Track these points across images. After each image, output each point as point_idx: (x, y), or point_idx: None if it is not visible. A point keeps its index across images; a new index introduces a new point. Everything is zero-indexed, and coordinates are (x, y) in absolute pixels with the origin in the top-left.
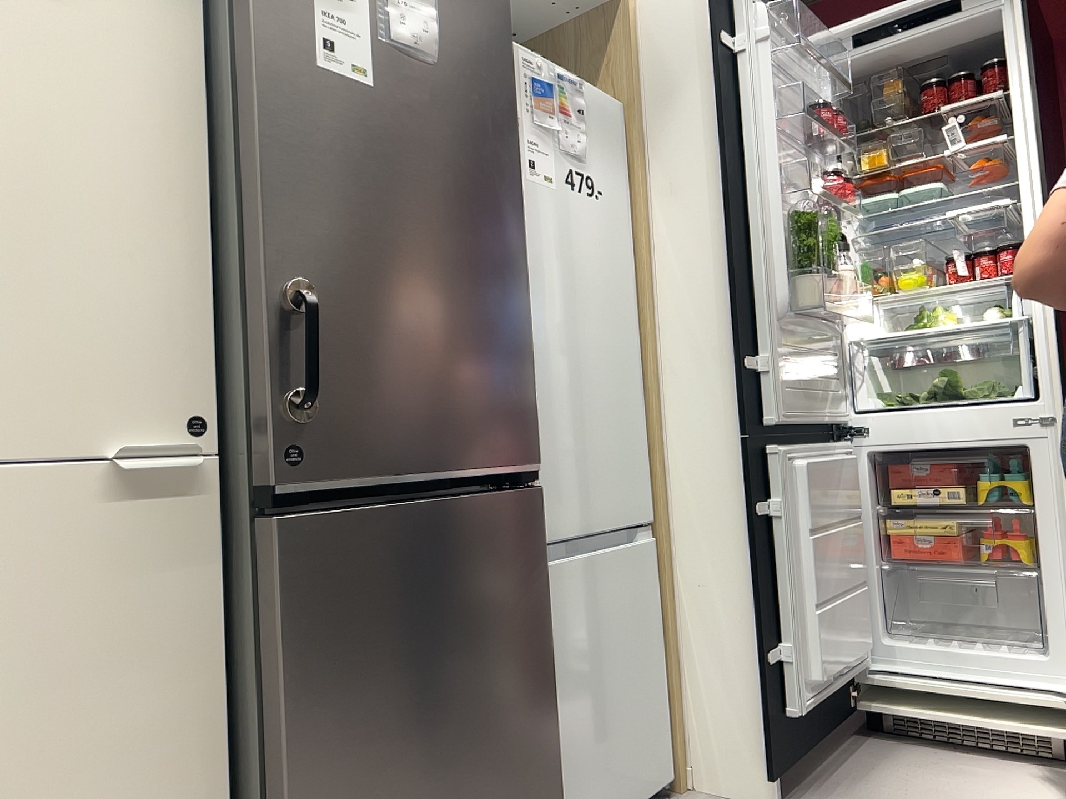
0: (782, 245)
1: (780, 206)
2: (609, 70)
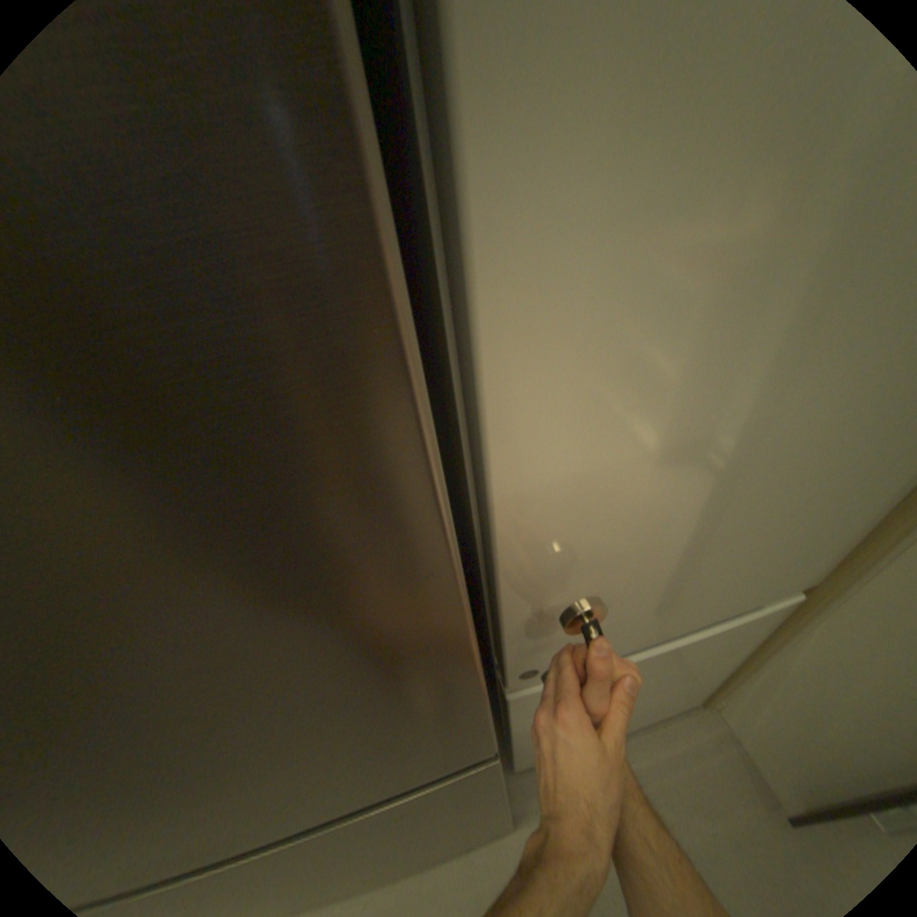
0: None
1: None
2: None
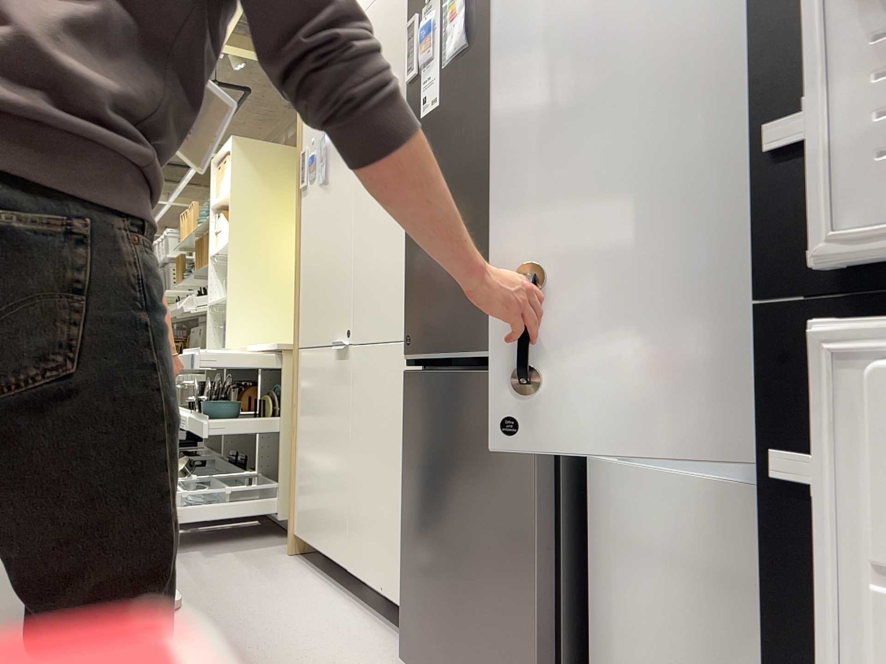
0: None
1: None
2: None
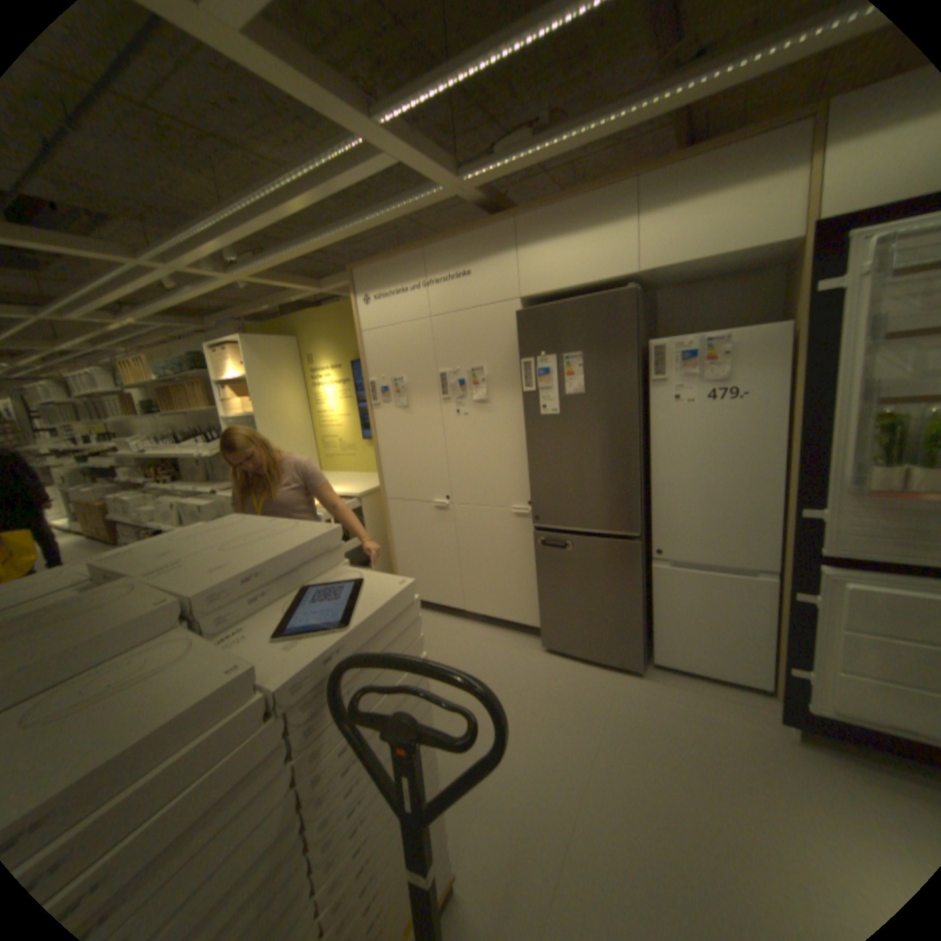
0: (855, 441)
1: (857, 411)
2: (801, 290)
